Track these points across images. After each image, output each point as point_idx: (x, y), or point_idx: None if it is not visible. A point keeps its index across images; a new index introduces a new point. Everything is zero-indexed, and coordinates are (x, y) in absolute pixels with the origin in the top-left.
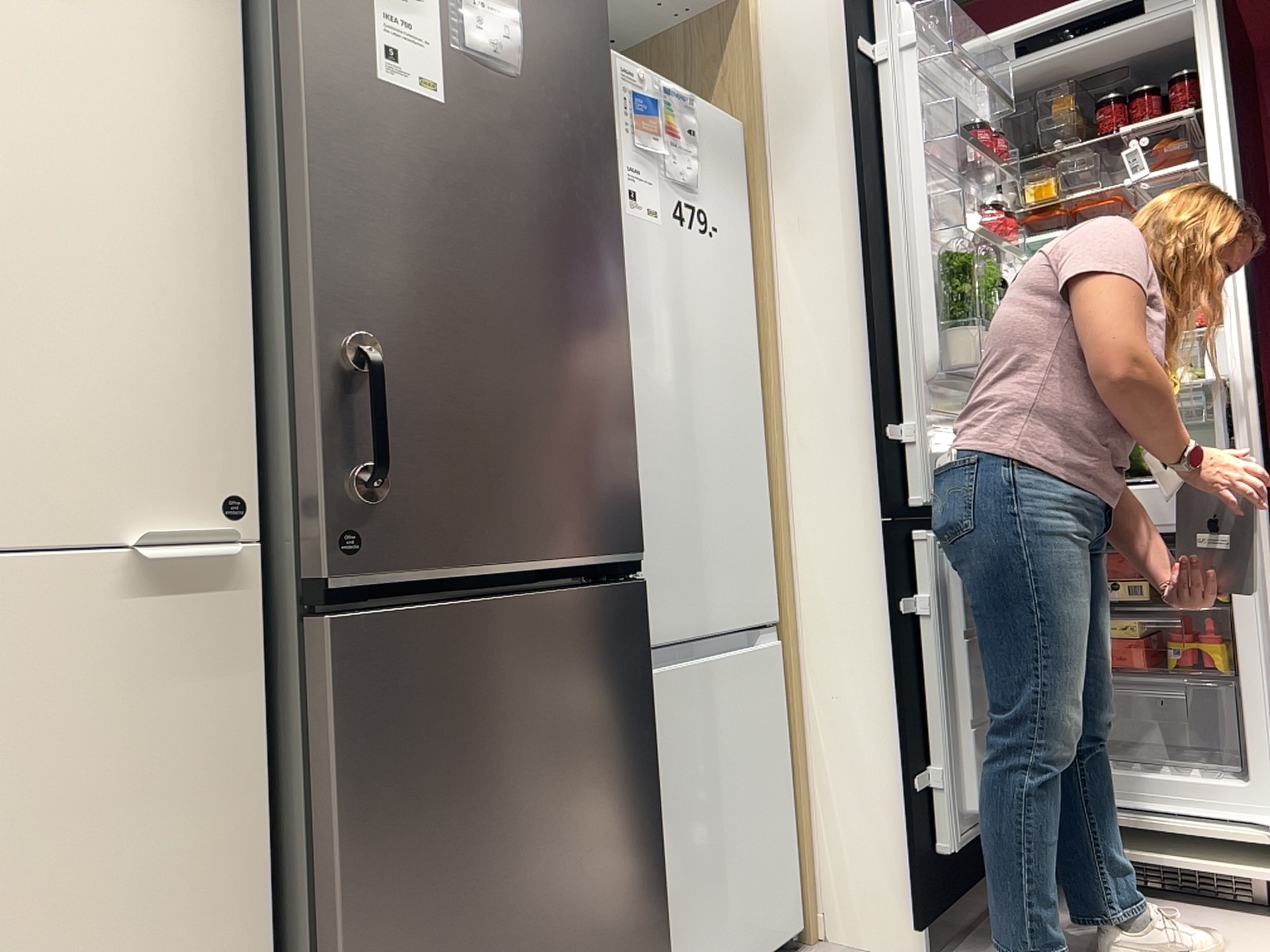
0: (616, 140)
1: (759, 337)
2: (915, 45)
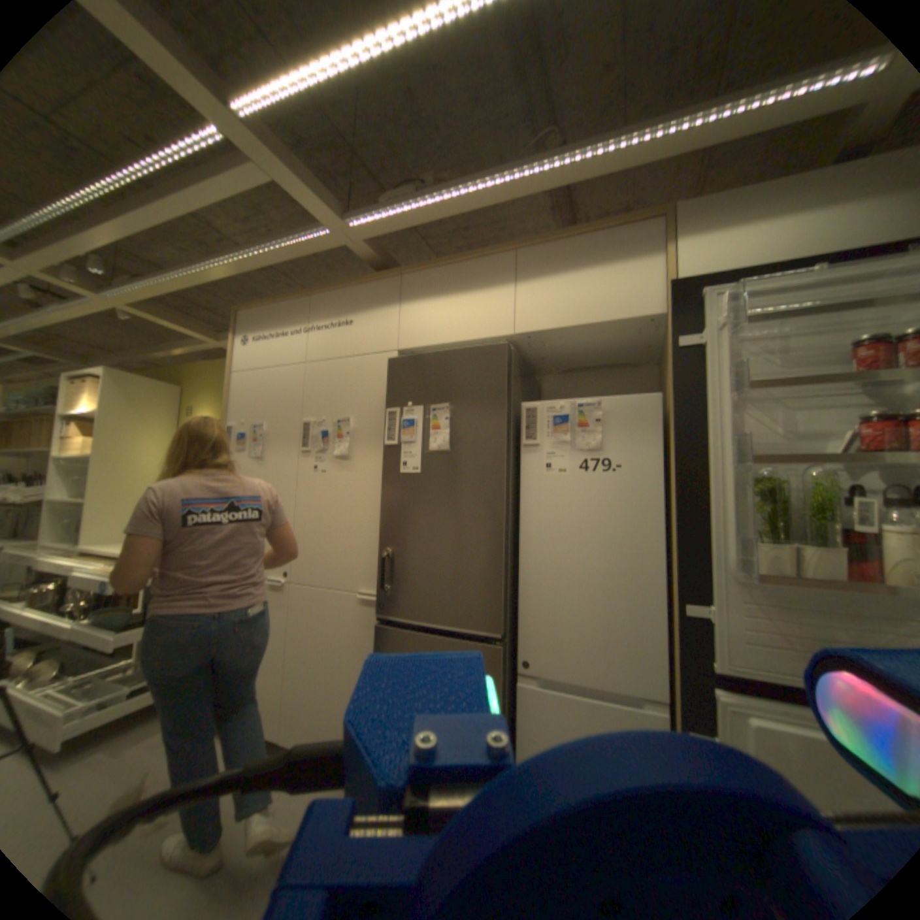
0: (538, 443)
1: (672, 521)
2: (736, 319)
